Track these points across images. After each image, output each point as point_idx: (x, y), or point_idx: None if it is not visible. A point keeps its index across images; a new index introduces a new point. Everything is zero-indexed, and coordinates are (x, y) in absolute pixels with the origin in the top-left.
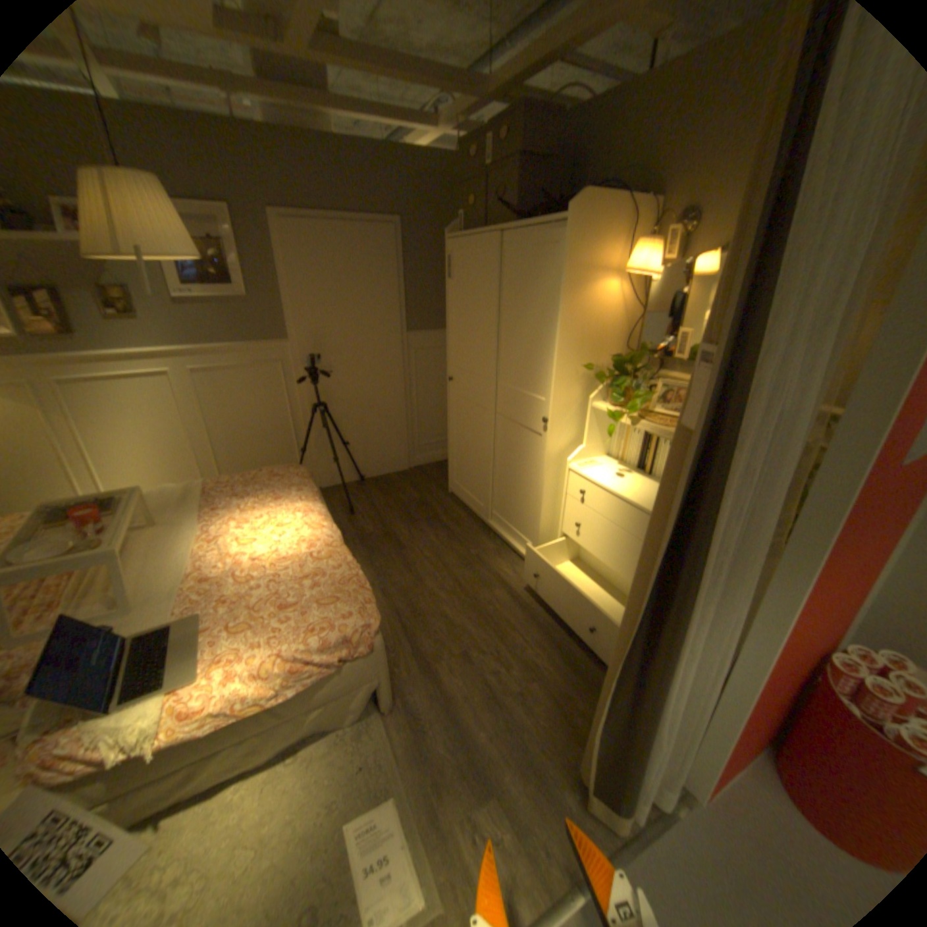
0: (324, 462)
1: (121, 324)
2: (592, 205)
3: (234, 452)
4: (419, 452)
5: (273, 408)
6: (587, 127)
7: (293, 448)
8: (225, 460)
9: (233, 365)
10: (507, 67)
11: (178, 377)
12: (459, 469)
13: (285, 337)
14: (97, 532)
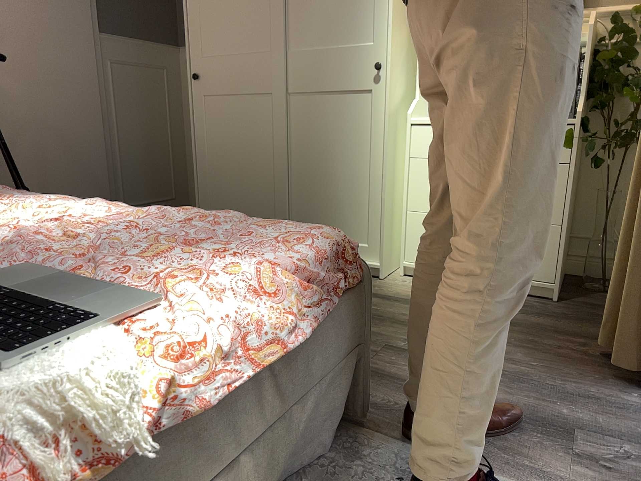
0: None
1: None
2: None
3: None
4: None
5: None
6: None
7: None
8: None
9: None
10: None
11: None
12: (220, 204)
13: None
14: None
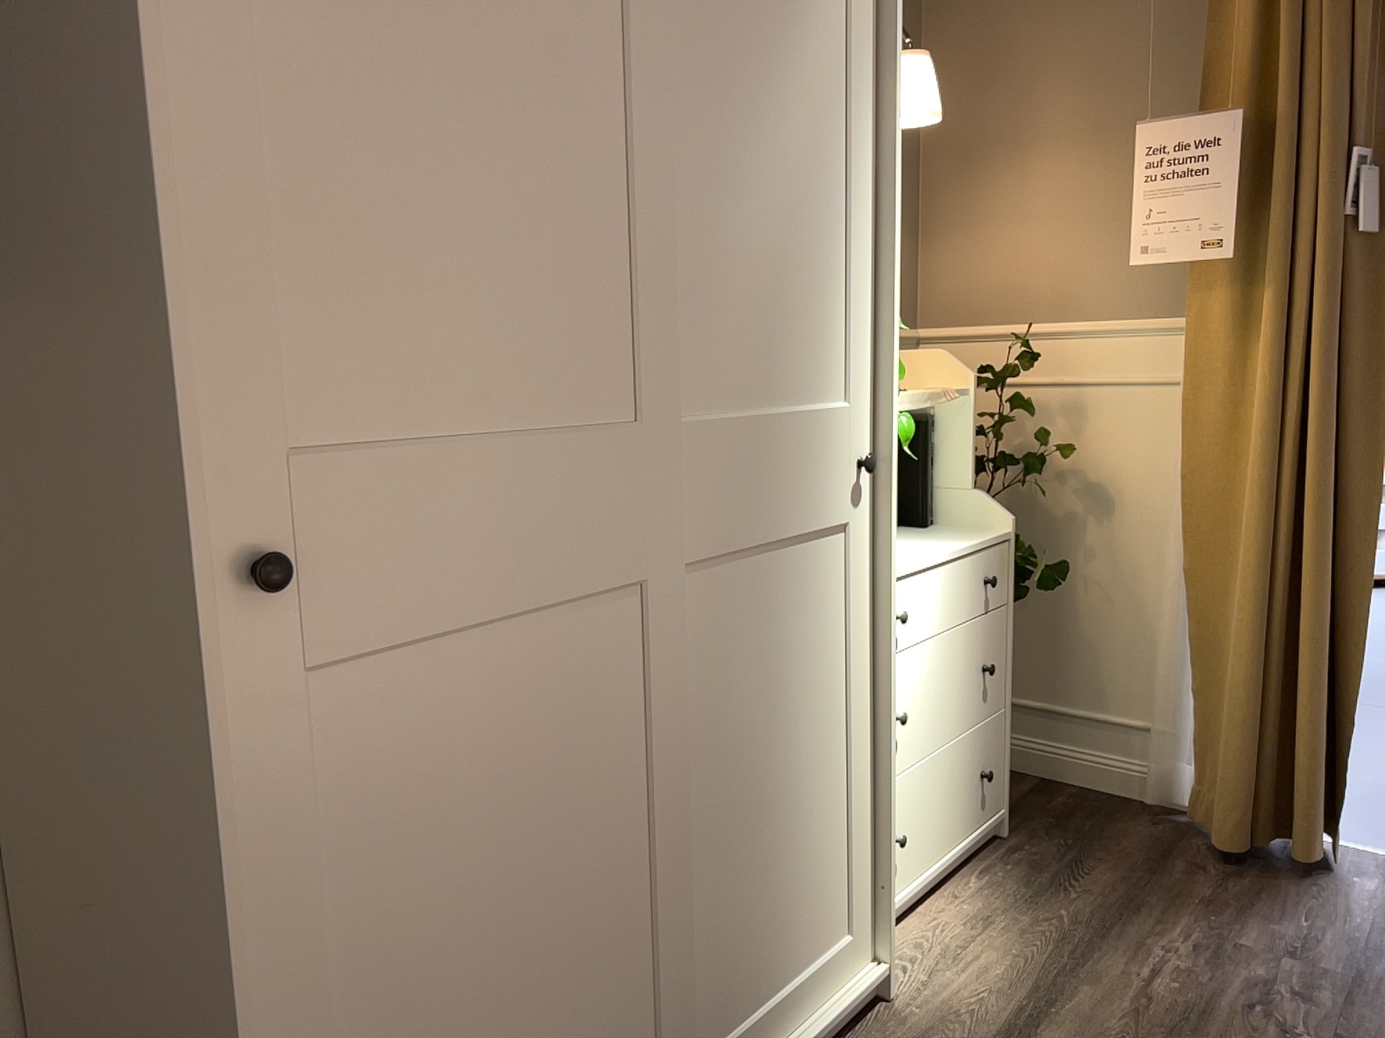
0: None
1: None
2: None
3: None
4: None
5: None
6: None
7: None
8: None
9: None
10: None
11: None
12: None
13: None
14: None
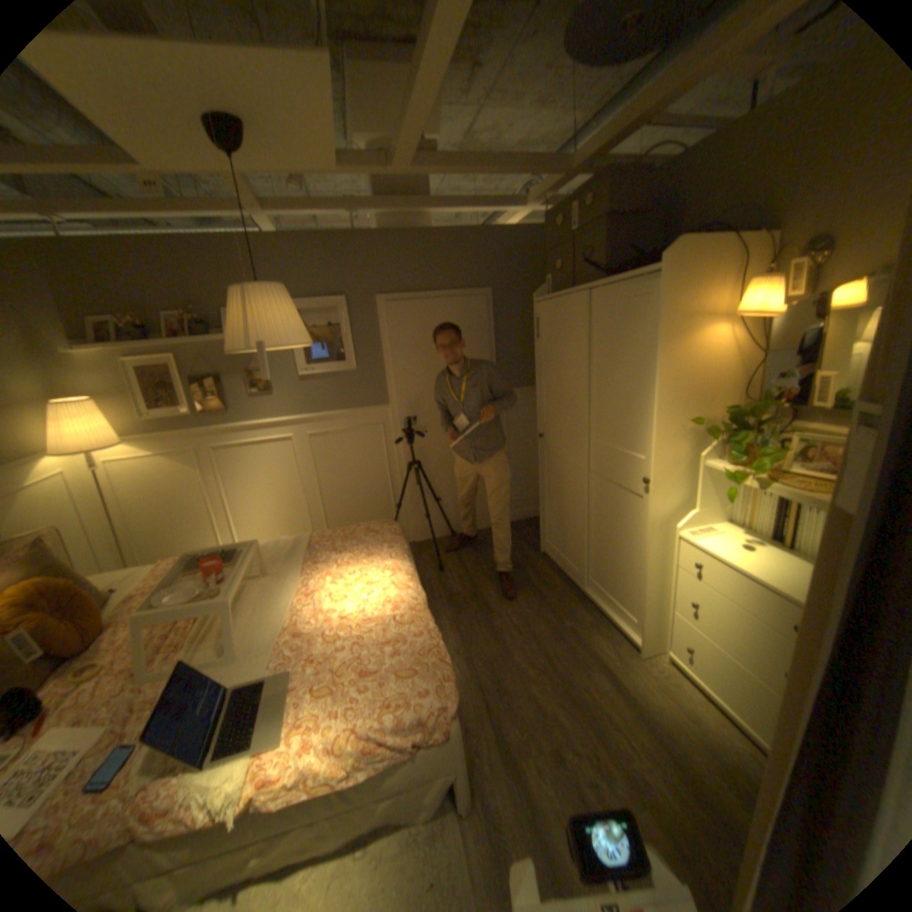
0: (418, 516)
1: (261, 399)
2: (690, 253)
3: (339, 507)
4: (510, 507)
5: (375, 466)
6: (680, 179)
7: (390, 503)
8: (332, 513)
9: (343, 428)
10: (591, 142)
11: (299, 441)
12: (551, 529)
13: (387, 403)
14: (218, 582)
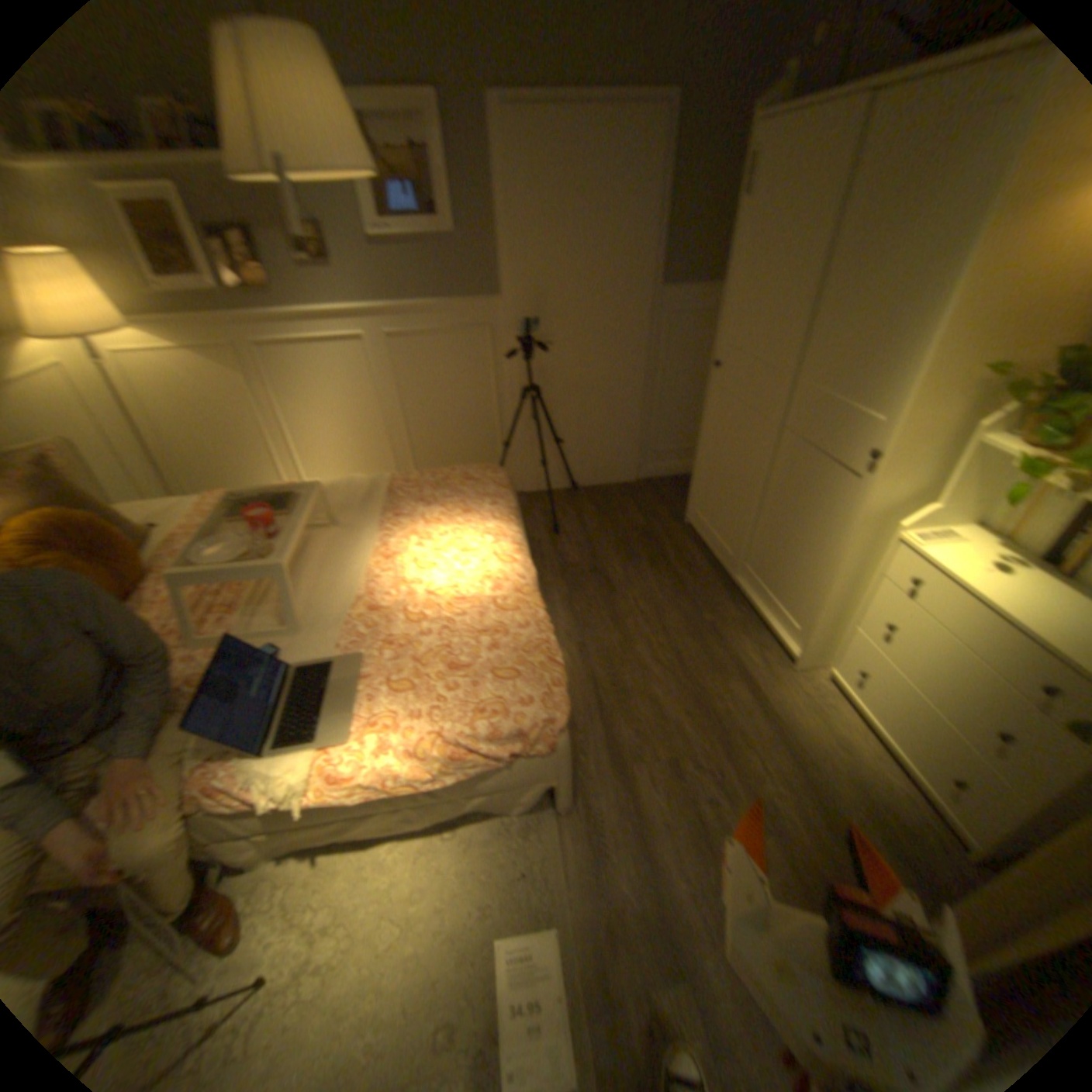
0: (532, 462)
1: (319, 274)
2: None
3: (432, 441)
4: (653, 460)
5: (479, 389)
6: None
7: (498, 442)
8: (423, 449)
9: (436, 330)
10: None
11: (376, 344)
12: (707, 497)
13: (500, 294)
14: (275, 536)
